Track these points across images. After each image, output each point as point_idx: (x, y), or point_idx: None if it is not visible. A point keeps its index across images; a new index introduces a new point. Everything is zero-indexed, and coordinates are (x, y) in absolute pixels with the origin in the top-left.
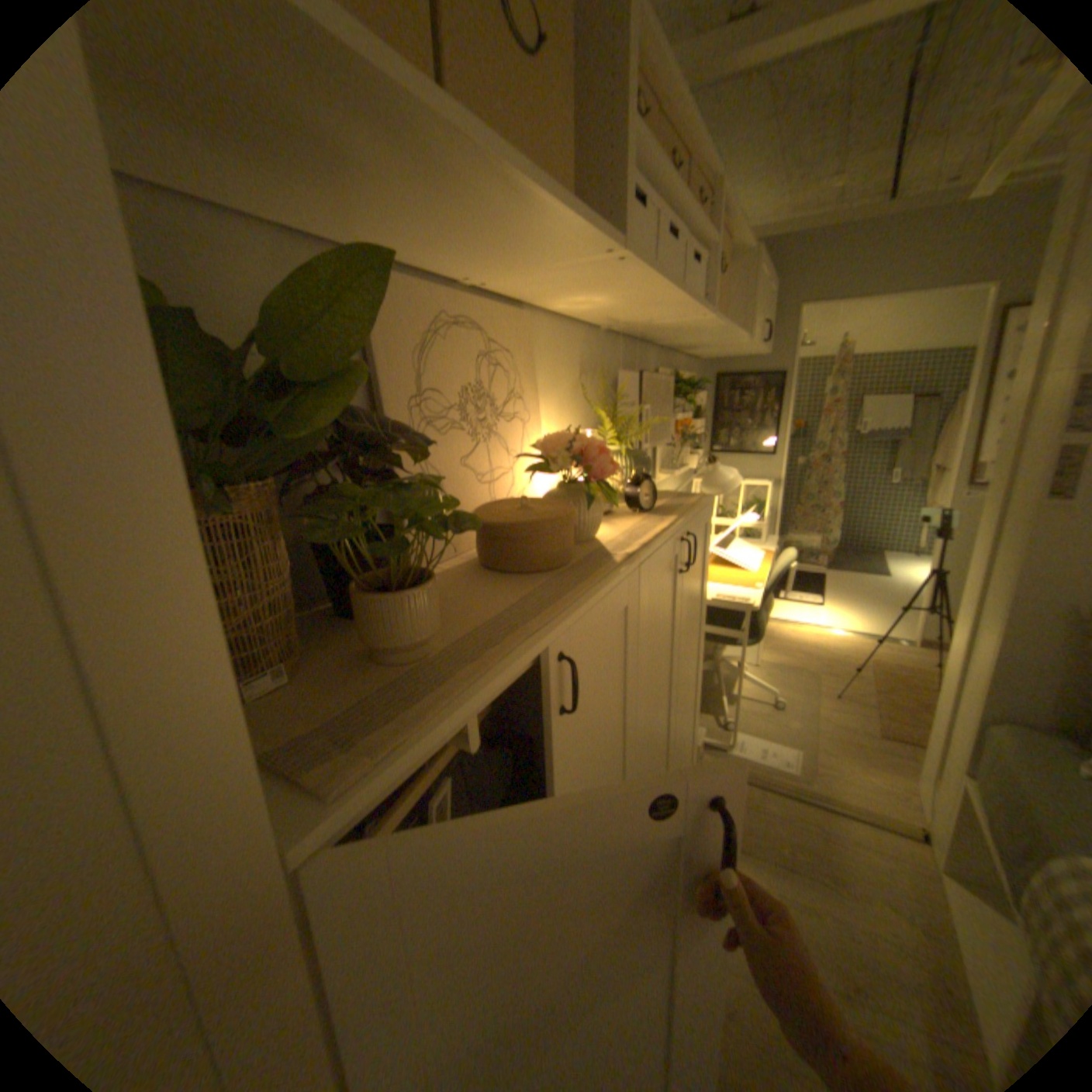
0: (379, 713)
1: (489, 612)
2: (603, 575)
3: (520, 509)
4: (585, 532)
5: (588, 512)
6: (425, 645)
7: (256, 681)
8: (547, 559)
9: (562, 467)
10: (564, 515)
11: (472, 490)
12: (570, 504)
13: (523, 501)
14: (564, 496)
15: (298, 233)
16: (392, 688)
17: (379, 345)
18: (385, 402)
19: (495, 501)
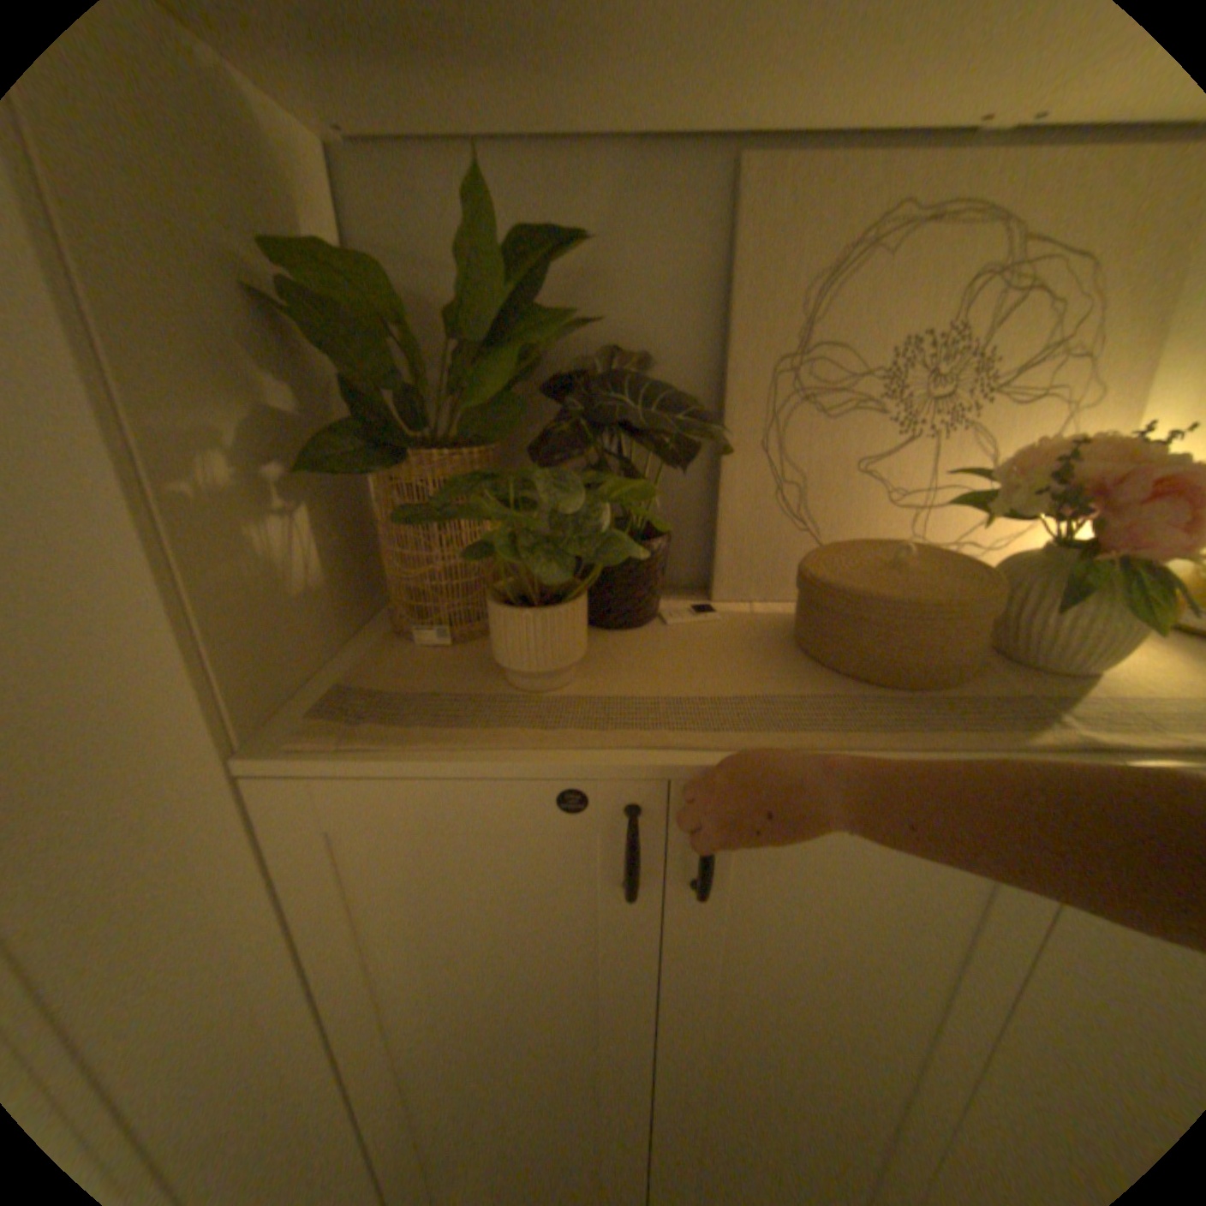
0: (407, 714)
1: (667, 689)
2: (939, 745)
3: (873, 563)
4: (1060, 656)
5: (1079, 618)
6: (538, 680)
7: (422, 632)
8: (870, 664)
9: (1046, 508)
10: (930, 600)
11: (866, 513)
12: (997, 586)
13: (903, 552)
14: (1033, 570)
15: (661, 136)
16: (456, 700)
17: (745, 280)
18: (733, 365)
19: (877, 539)
